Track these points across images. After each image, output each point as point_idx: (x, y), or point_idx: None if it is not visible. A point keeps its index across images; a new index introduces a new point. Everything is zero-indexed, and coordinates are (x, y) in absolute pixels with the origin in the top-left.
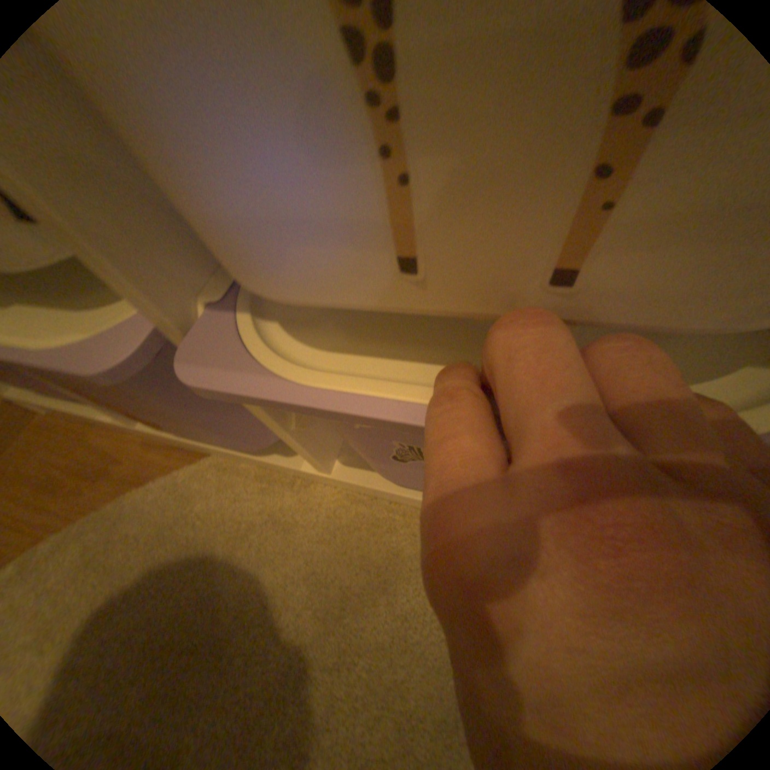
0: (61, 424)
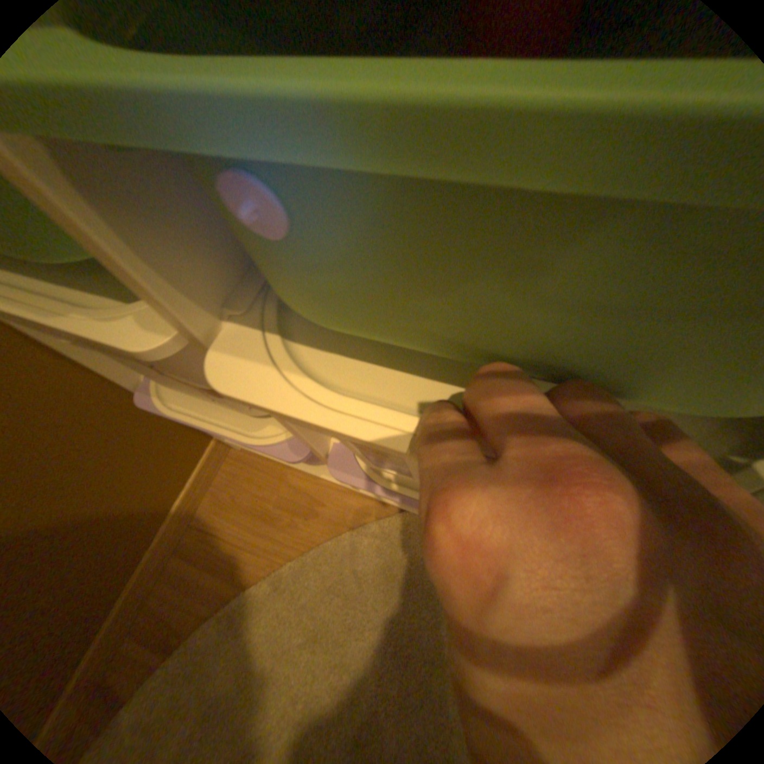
0: (257, 459)
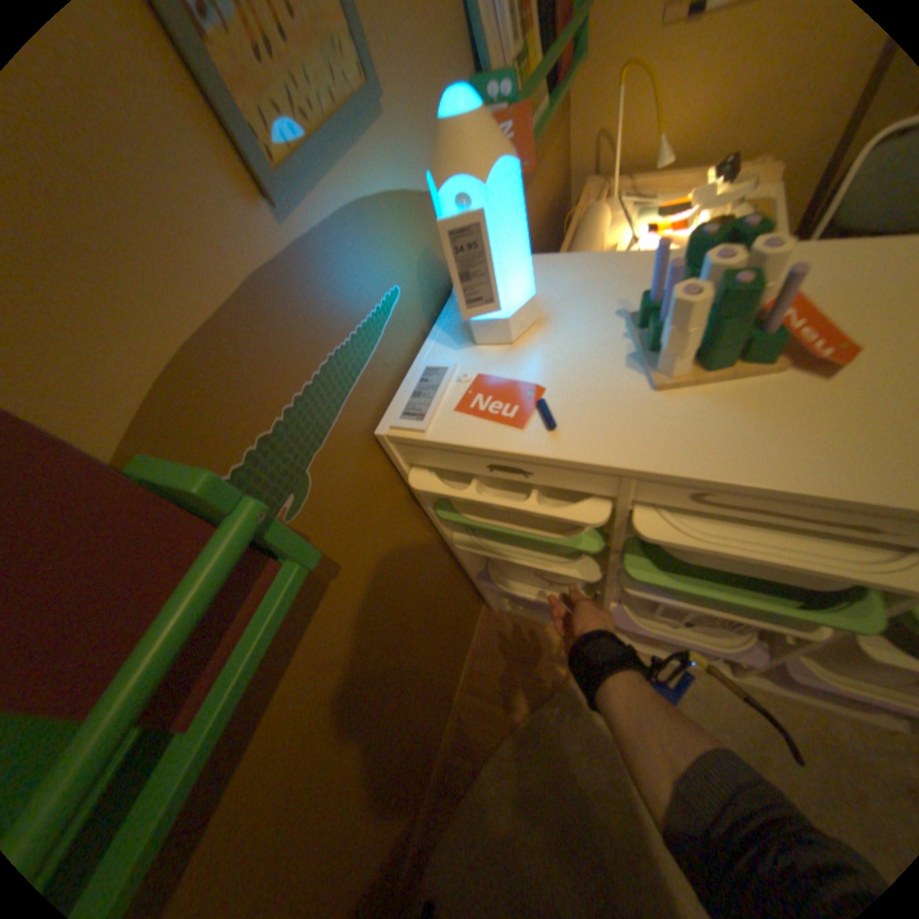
0: (512, 616)
